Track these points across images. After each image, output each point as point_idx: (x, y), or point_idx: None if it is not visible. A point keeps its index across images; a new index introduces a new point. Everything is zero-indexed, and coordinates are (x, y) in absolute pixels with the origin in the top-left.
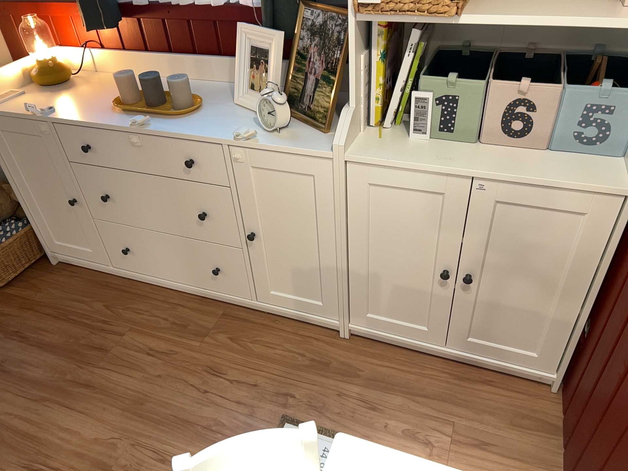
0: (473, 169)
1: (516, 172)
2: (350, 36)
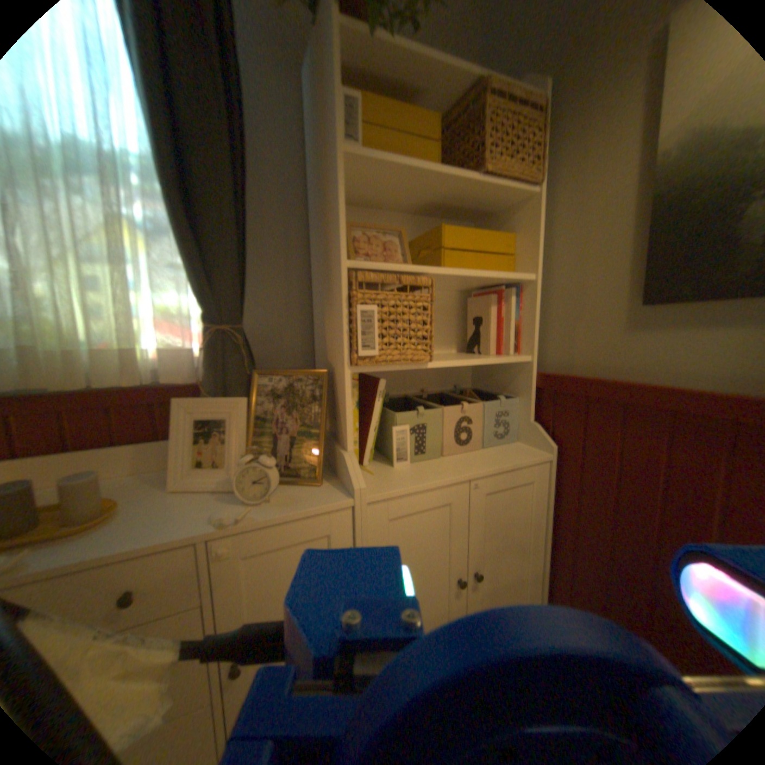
0: (469, 471)
1: (493, 464)
2: (347, 381)
